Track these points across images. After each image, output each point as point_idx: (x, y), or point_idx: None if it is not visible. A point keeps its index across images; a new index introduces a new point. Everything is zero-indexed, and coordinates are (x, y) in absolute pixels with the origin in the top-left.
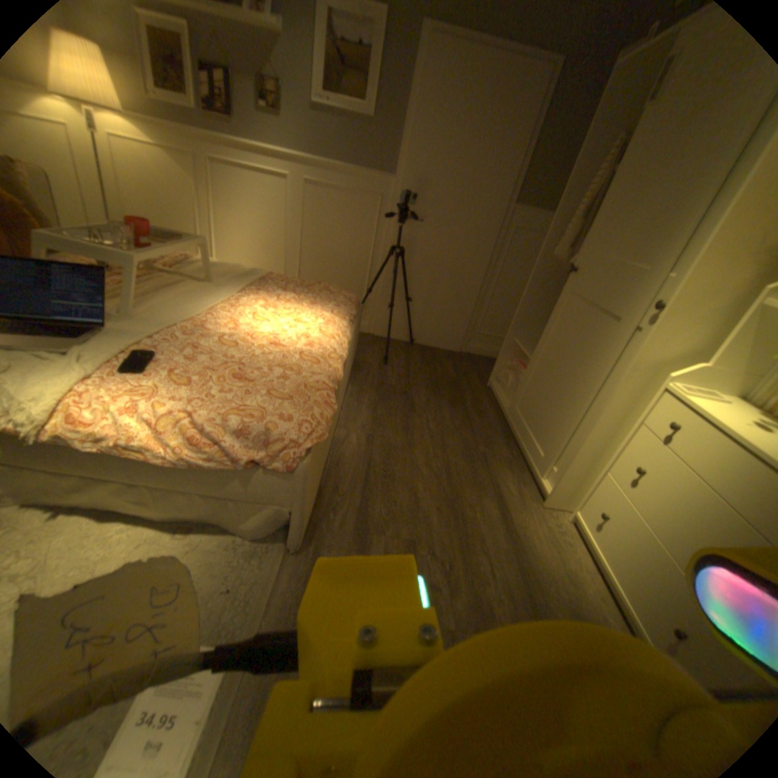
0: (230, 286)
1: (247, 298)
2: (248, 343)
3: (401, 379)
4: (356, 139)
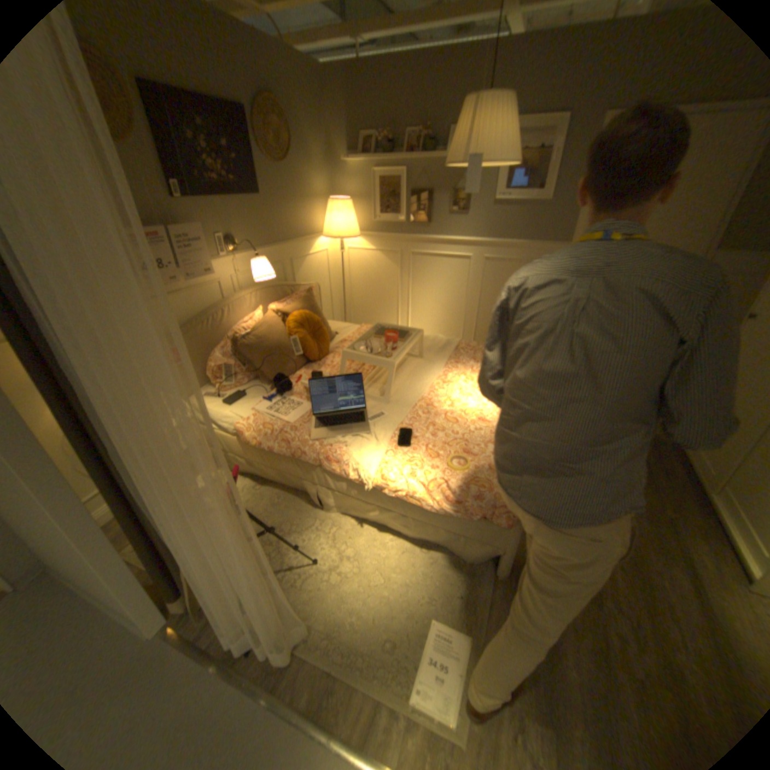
0: (438, 363)
1: (452, 374)
2: (464, 421)
3: None
4: (533, 220)
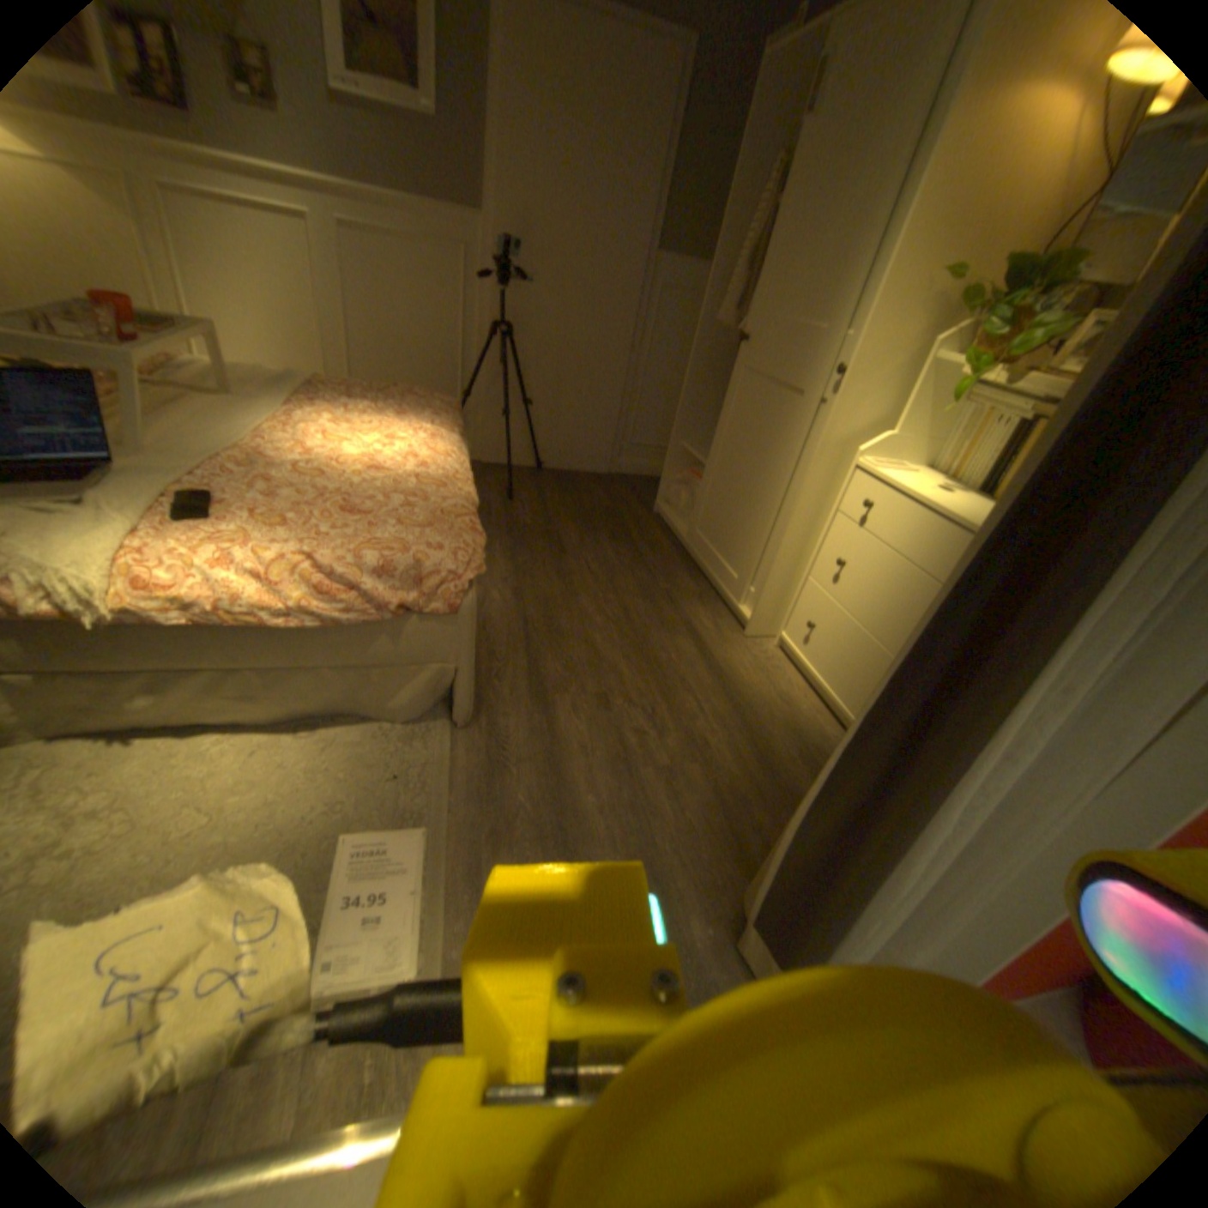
0: (269, 397)
1: (303, 411)
2: (339, 469)
3: (538, 515)
4: (412, 152)
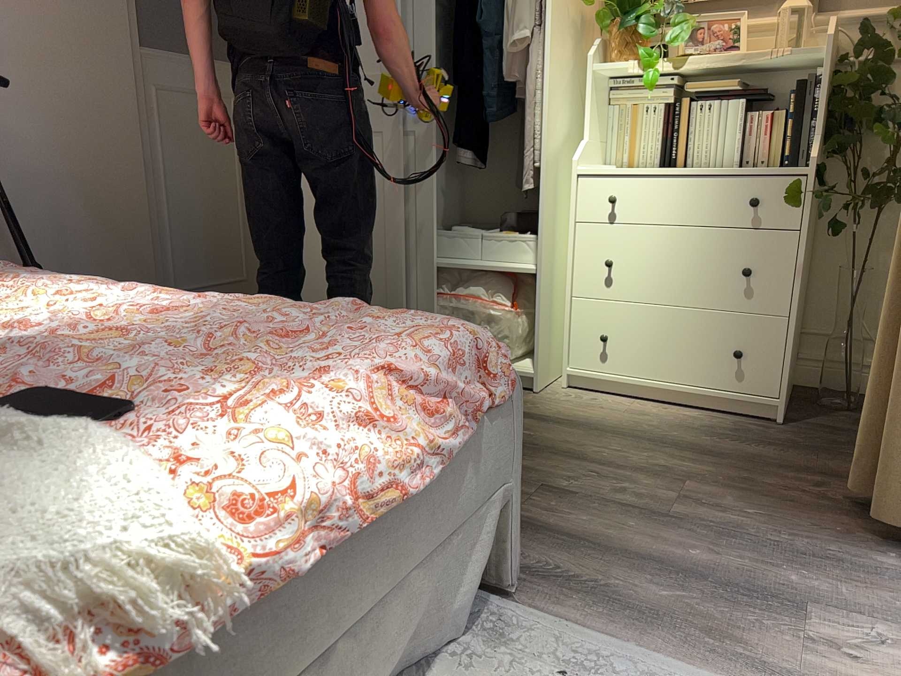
0: None
1: None
2: (126, 332)
3: None
4: None
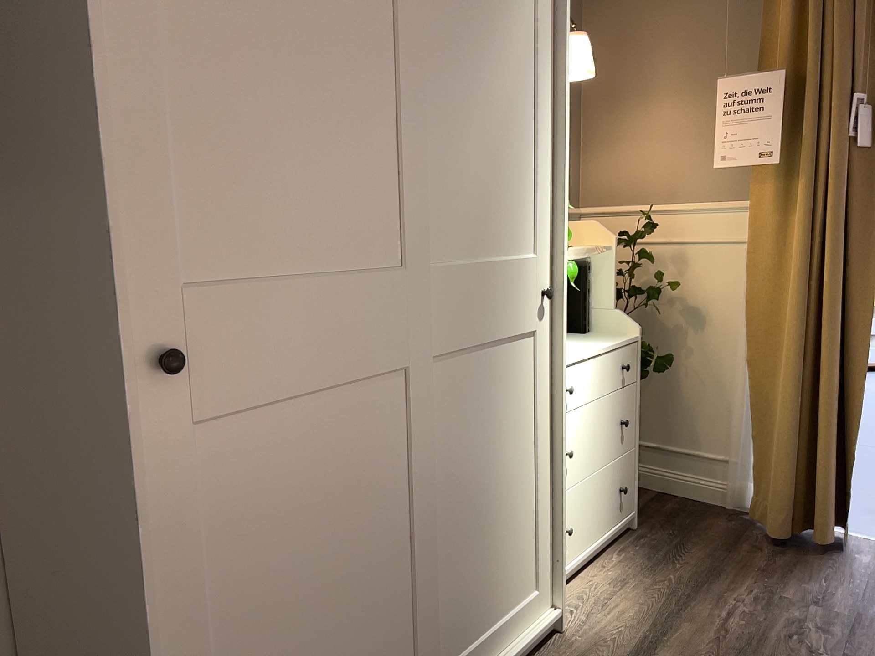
0: None
1: None
2: None
3: None
4: None
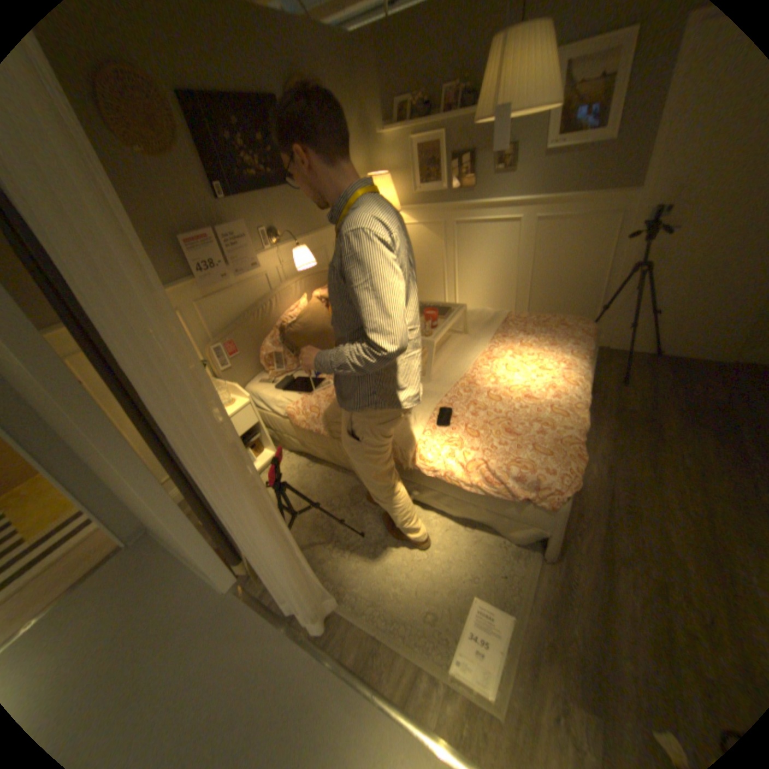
0: (483, 339)
1: (498, 350)
2: (509, 399)
3: (647, 403)
4: (594, 166)
